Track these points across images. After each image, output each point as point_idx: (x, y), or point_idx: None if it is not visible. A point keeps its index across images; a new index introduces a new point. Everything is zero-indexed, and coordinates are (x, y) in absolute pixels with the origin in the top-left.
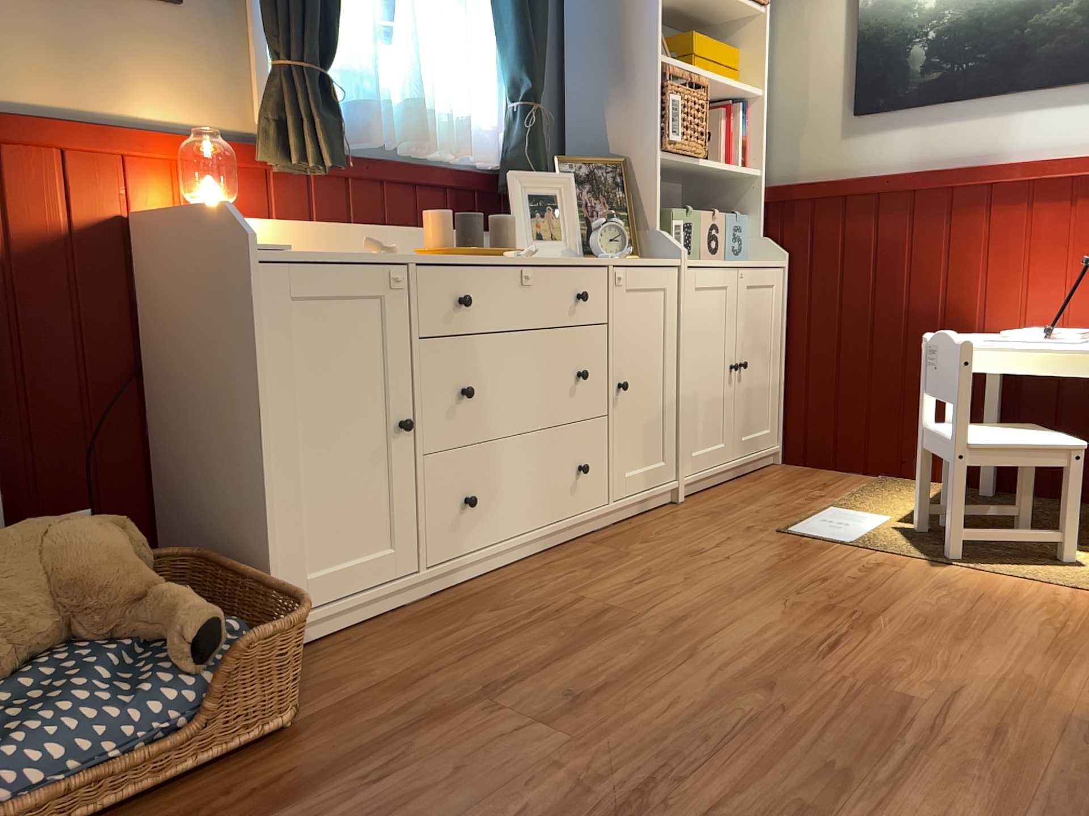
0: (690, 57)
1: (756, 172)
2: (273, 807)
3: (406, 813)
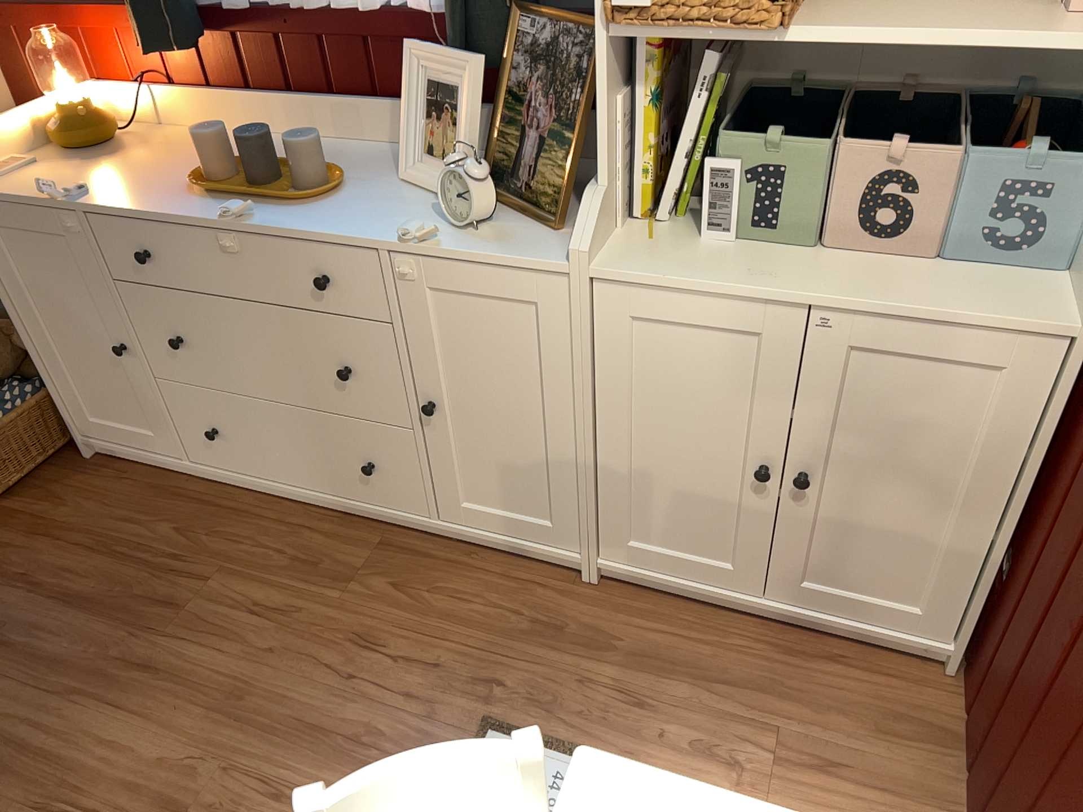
0: None
1: None
2: None
3: None
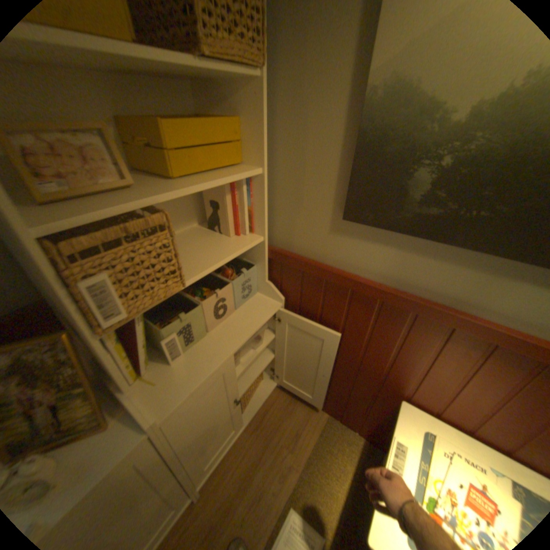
0: (165, 152)
1: (260, 241)
2: None
3: None
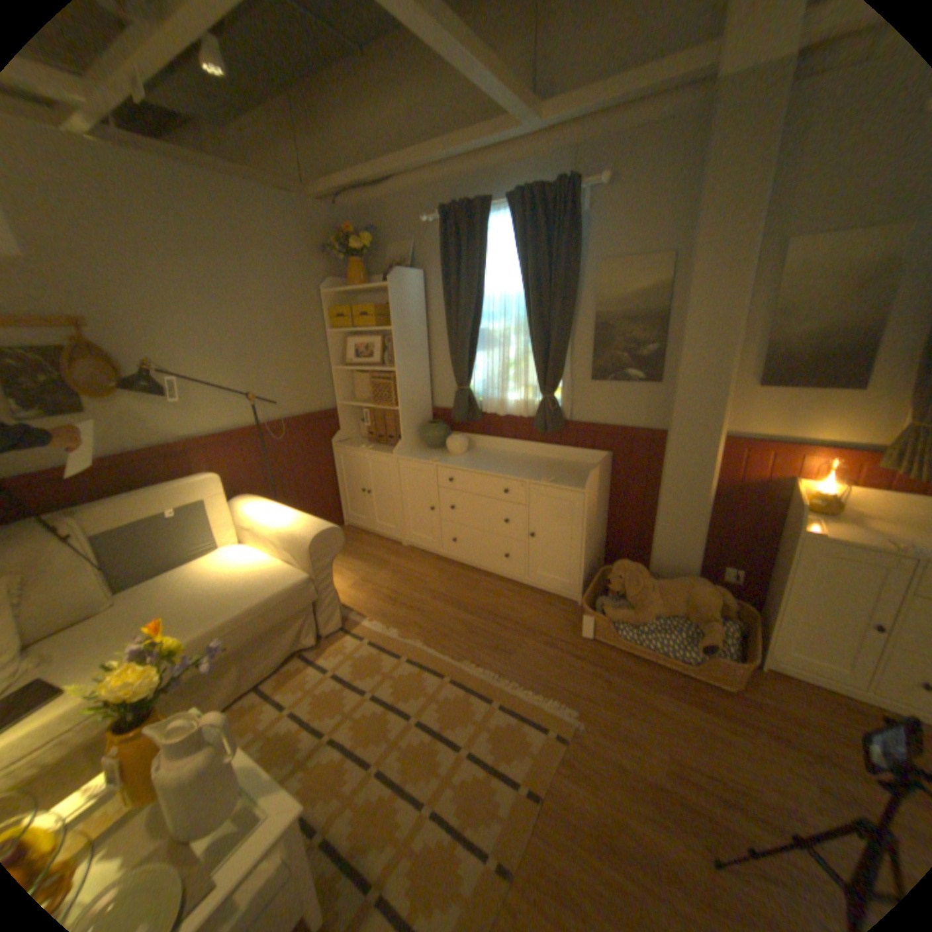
0: None
1: None
2: (701, 709)
3: (728, 750)
